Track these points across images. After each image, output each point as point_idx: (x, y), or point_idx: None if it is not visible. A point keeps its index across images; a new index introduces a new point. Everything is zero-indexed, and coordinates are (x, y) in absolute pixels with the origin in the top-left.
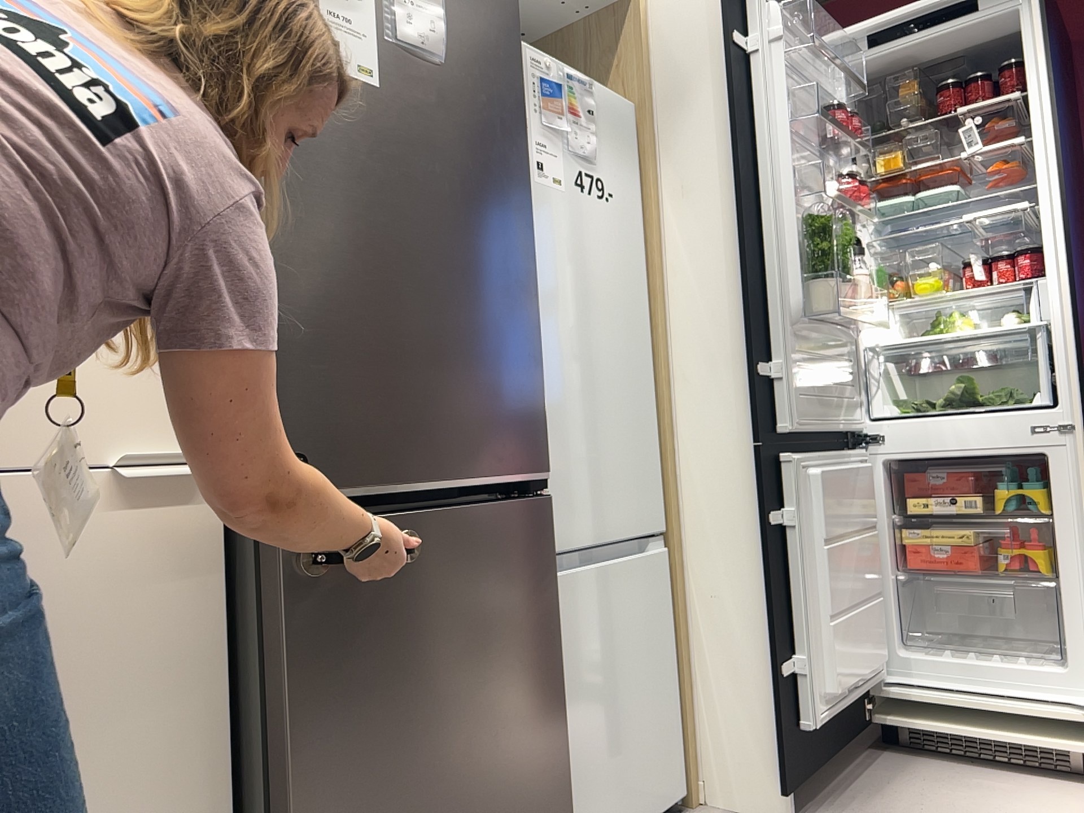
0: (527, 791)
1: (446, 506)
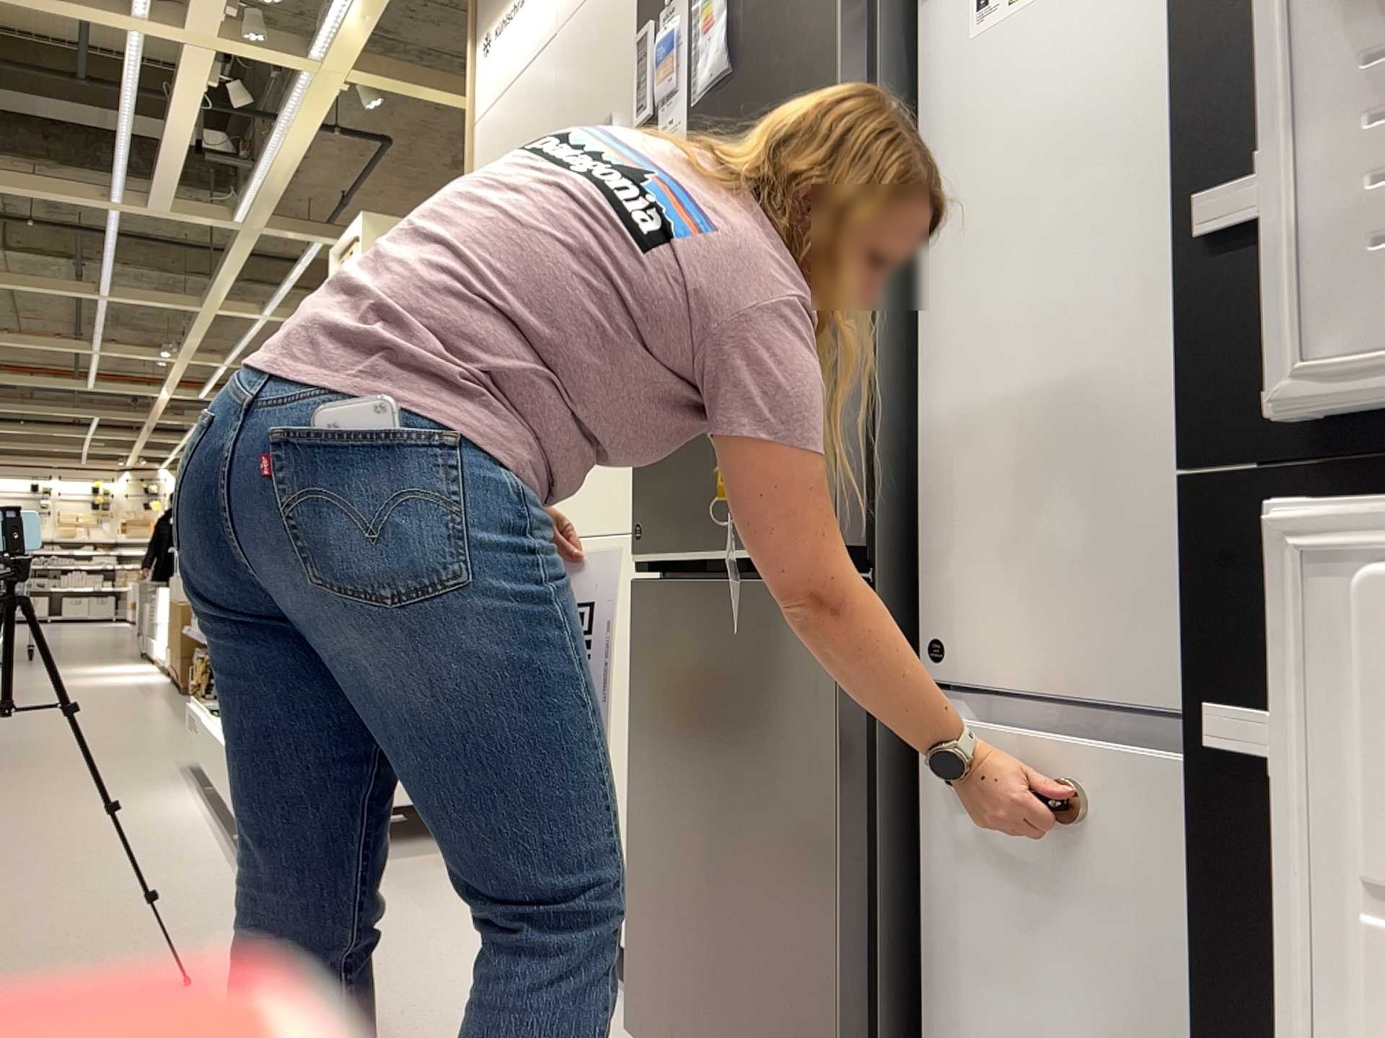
0: (788, 969)
1: (754, 584)
